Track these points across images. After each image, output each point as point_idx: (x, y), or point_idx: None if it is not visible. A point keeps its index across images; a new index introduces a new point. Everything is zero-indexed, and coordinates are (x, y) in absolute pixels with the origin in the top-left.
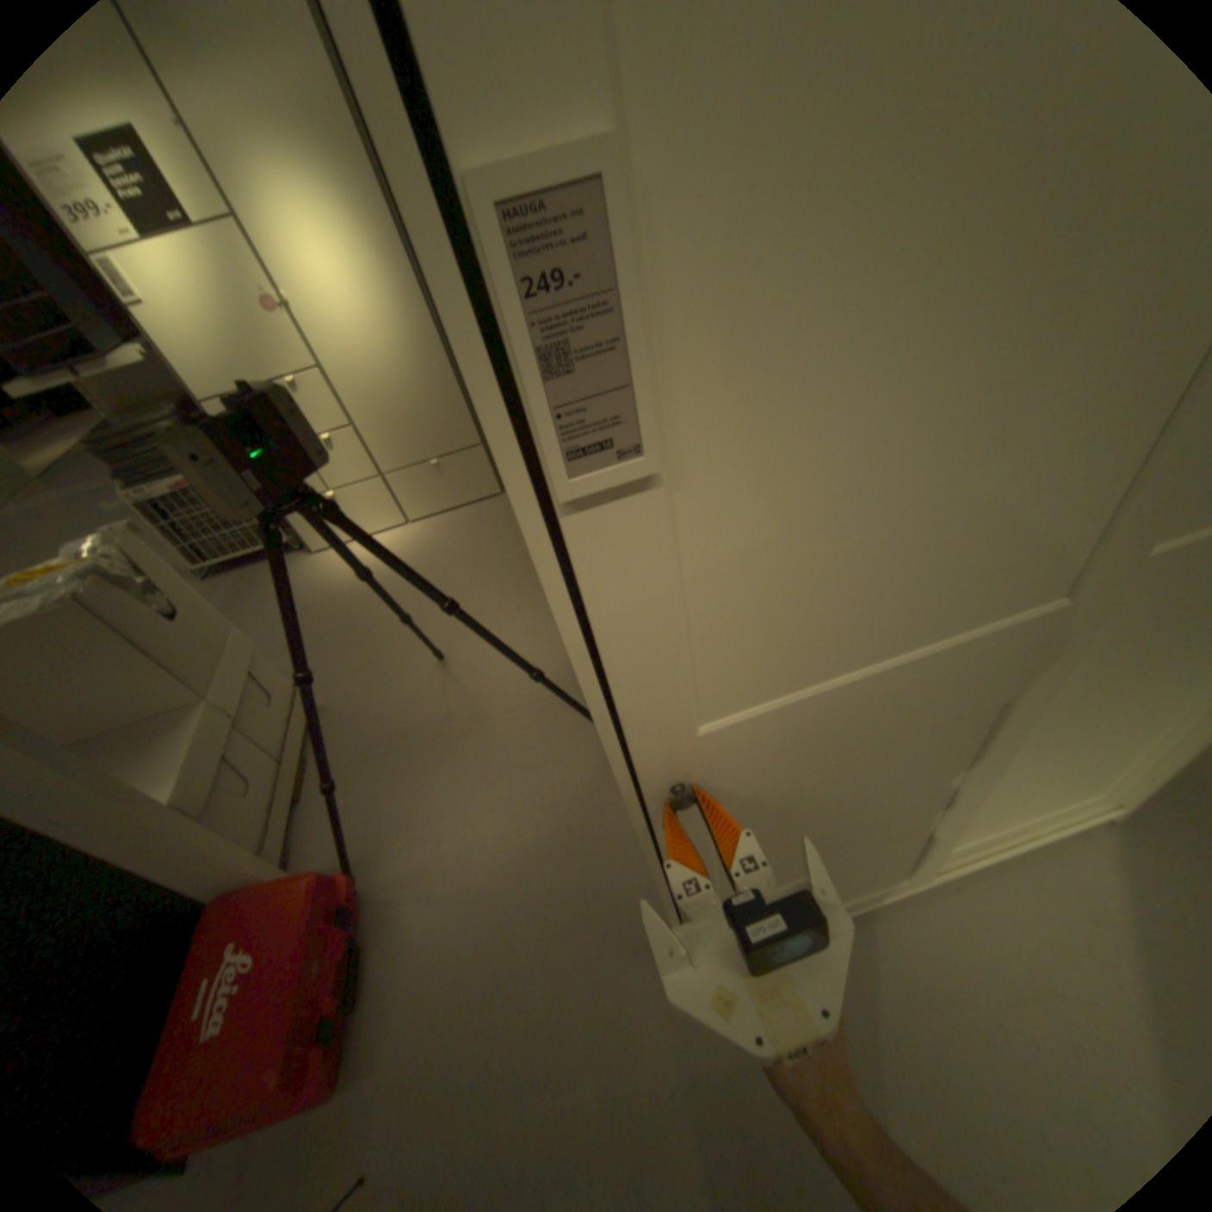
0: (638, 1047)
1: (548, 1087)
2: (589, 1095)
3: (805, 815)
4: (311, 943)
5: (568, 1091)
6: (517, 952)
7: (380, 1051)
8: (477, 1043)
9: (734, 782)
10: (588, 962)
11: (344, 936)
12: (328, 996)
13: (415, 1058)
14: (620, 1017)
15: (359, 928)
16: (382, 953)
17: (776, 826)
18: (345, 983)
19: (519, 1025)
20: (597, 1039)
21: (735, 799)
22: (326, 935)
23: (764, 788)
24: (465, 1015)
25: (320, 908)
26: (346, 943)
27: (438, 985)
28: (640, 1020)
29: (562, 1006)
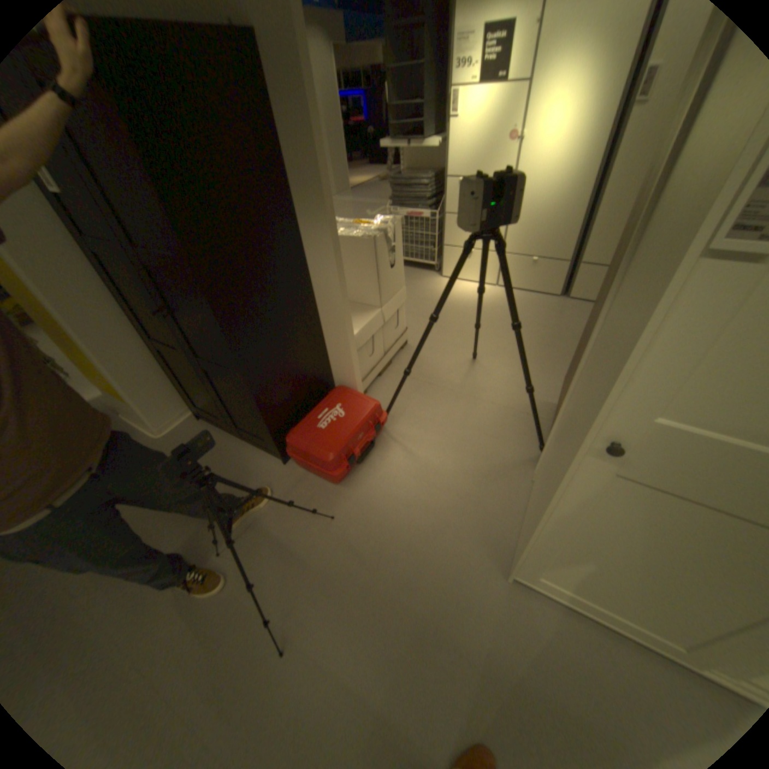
0: (463, 579)
1: (415, 555)
2: (430, 574)
3: (669, 529)
4: (365, 426)
5: (422, 564)
6: (434, 499)
7: (361, 486)
8: (397, 515)
9: (652, 467)
10: (462, 530)
11: (372, 436)
12: (358, 450)
13: (372, 499)
14: (463, 561)
15: (377, 439)
16: (380, 455)
17: (646, 520)
18: (362, 453)
19: (418, 525)
20: (447, 559)
21: (642, 479)
22: (369, 428)
23: (664, 486)
24: (399, 502)
25: (374, 417)
26: (373, 438)
27: (394, 483)
28: (471, 571)
29: (439, 535)
